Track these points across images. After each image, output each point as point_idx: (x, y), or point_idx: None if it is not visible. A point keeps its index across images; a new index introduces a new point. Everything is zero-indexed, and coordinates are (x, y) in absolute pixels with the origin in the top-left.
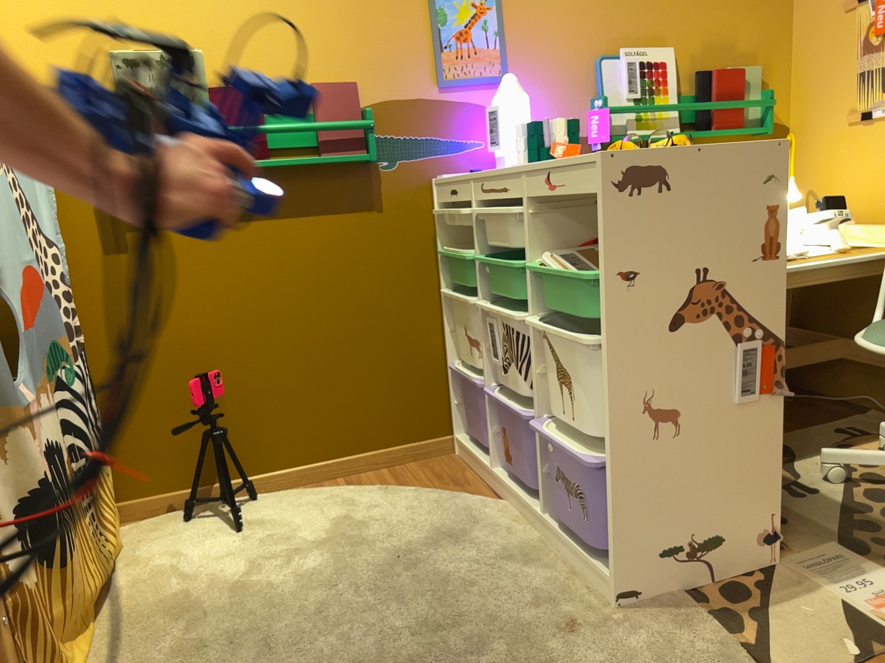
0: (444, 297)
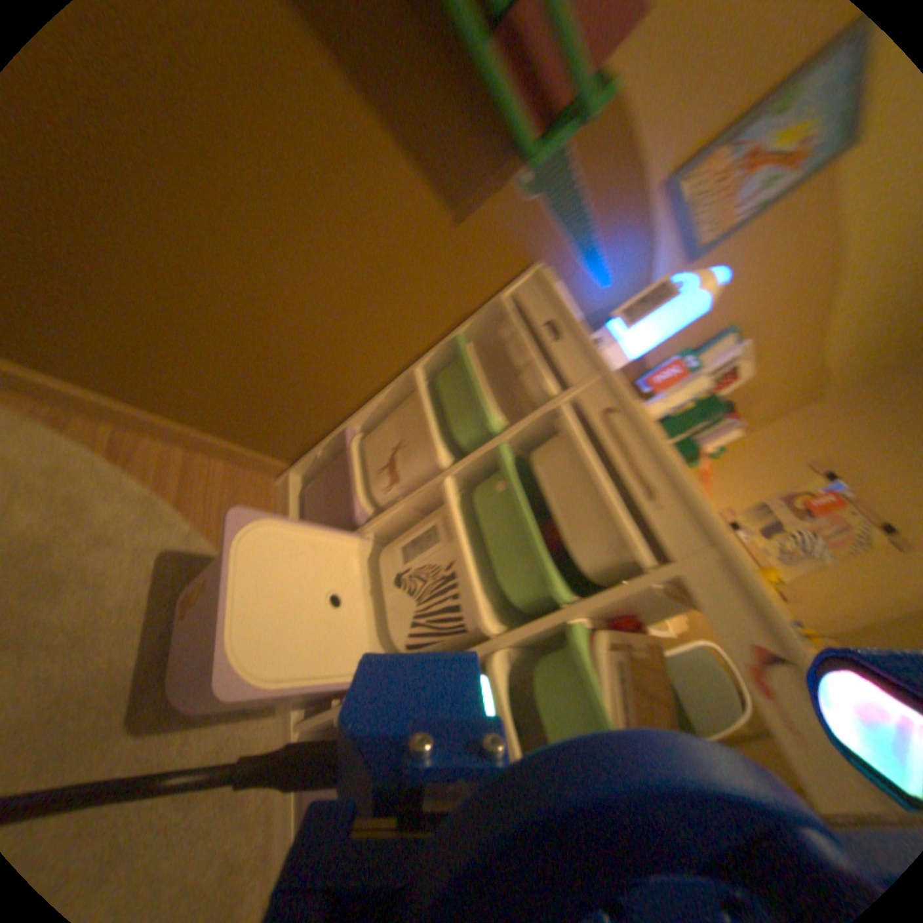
0: (413, 380)
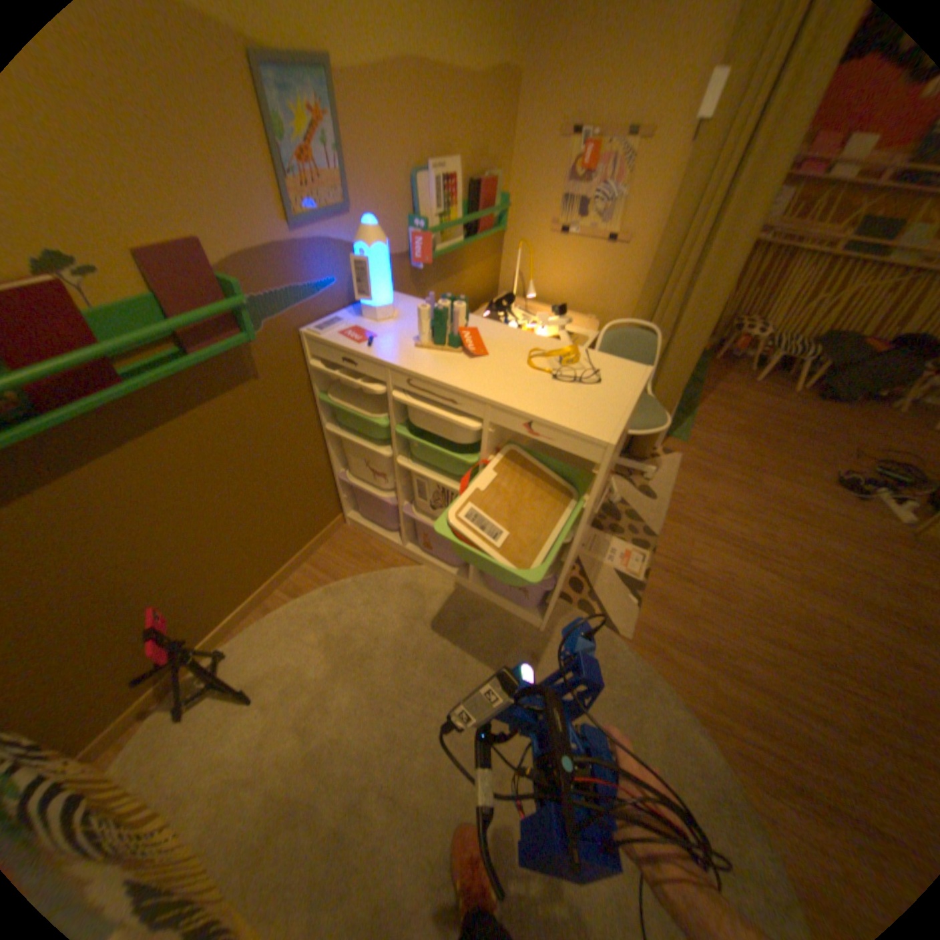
0: (328, 430)
